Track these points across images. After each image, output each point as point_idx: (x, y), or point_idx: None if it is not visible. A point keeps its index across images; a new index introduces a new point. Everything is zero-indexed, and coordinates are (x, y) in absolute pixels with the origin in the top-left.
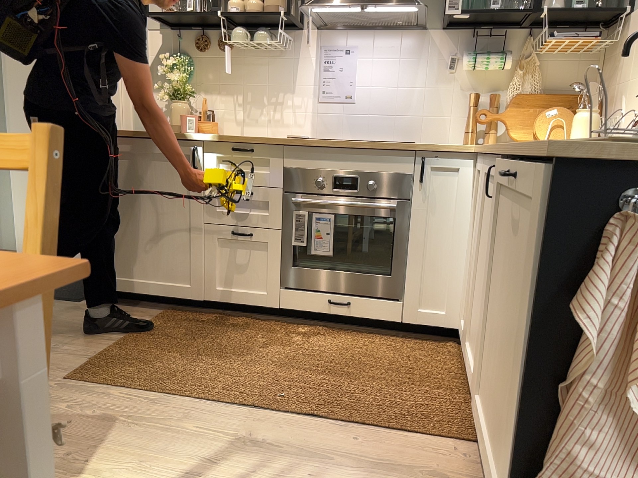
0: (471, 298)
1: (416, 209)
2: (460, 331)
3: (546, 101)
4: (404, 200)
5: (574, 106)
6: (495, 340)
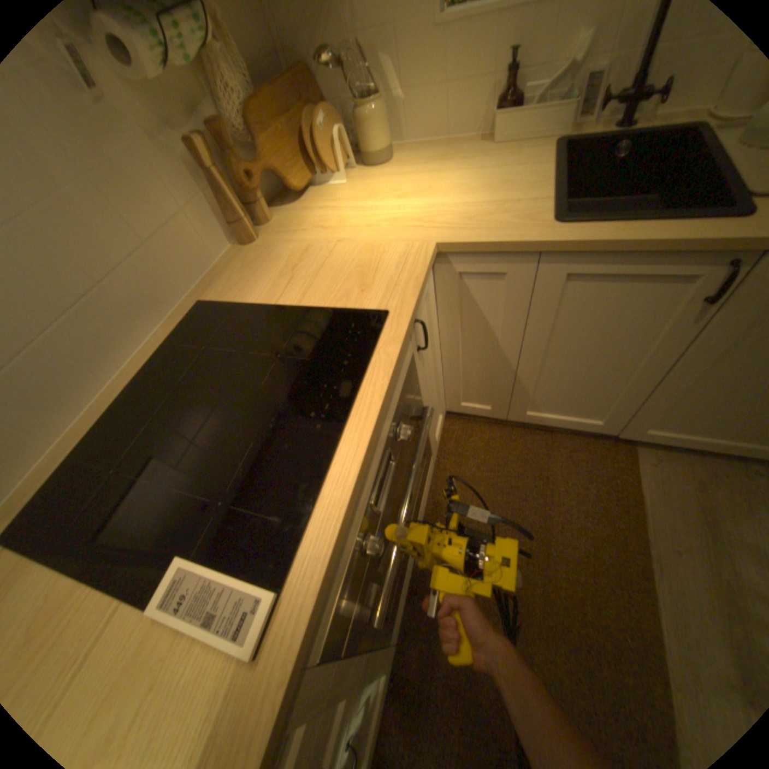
0: (518, 387)
1: (419, 382)
2: (455, 411)
3: (282, 96)
4: (409, 392)
5: (310, 90)
6: (712, 398)
